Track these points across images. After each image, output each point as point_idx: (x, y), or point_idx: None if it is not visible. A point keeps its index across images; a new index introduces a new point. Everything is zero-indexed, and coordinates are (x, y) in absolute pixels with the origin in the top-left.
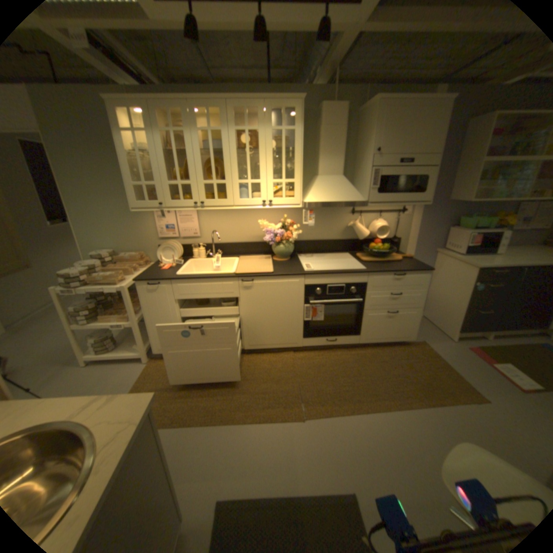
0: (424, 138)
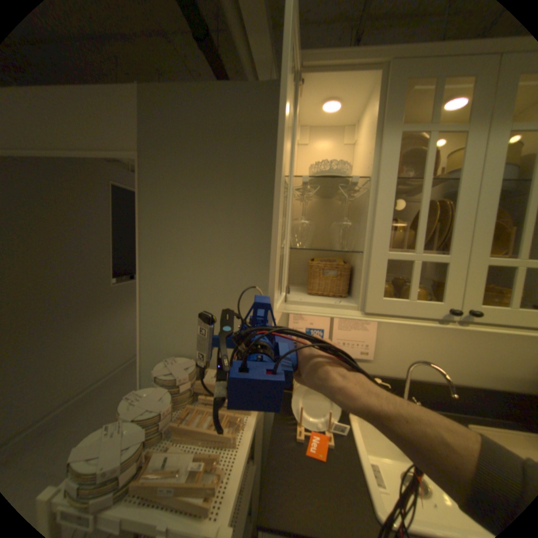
0: None
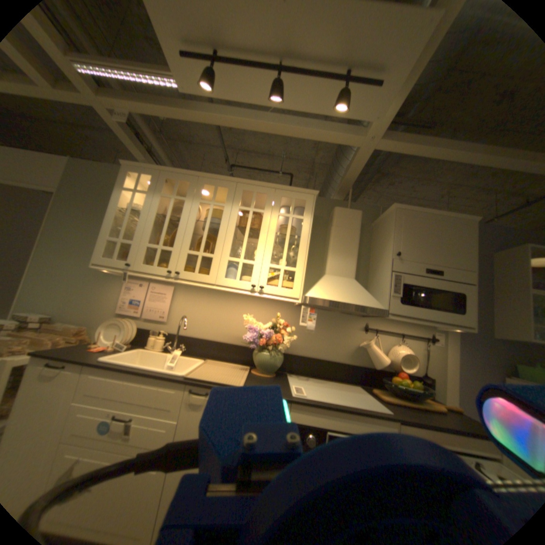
0: (450, 251)
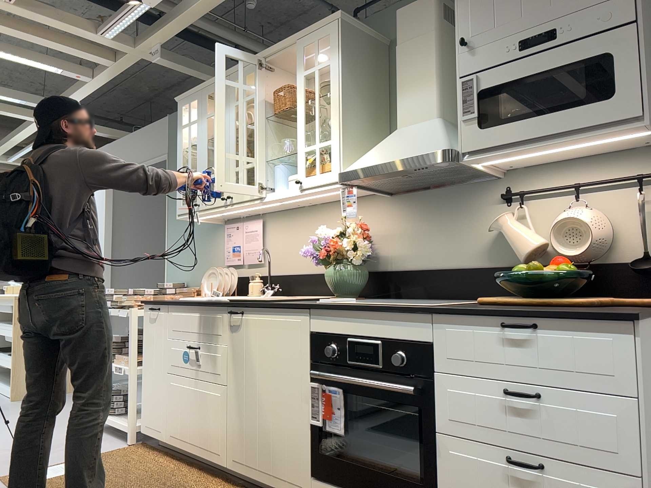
0: None
